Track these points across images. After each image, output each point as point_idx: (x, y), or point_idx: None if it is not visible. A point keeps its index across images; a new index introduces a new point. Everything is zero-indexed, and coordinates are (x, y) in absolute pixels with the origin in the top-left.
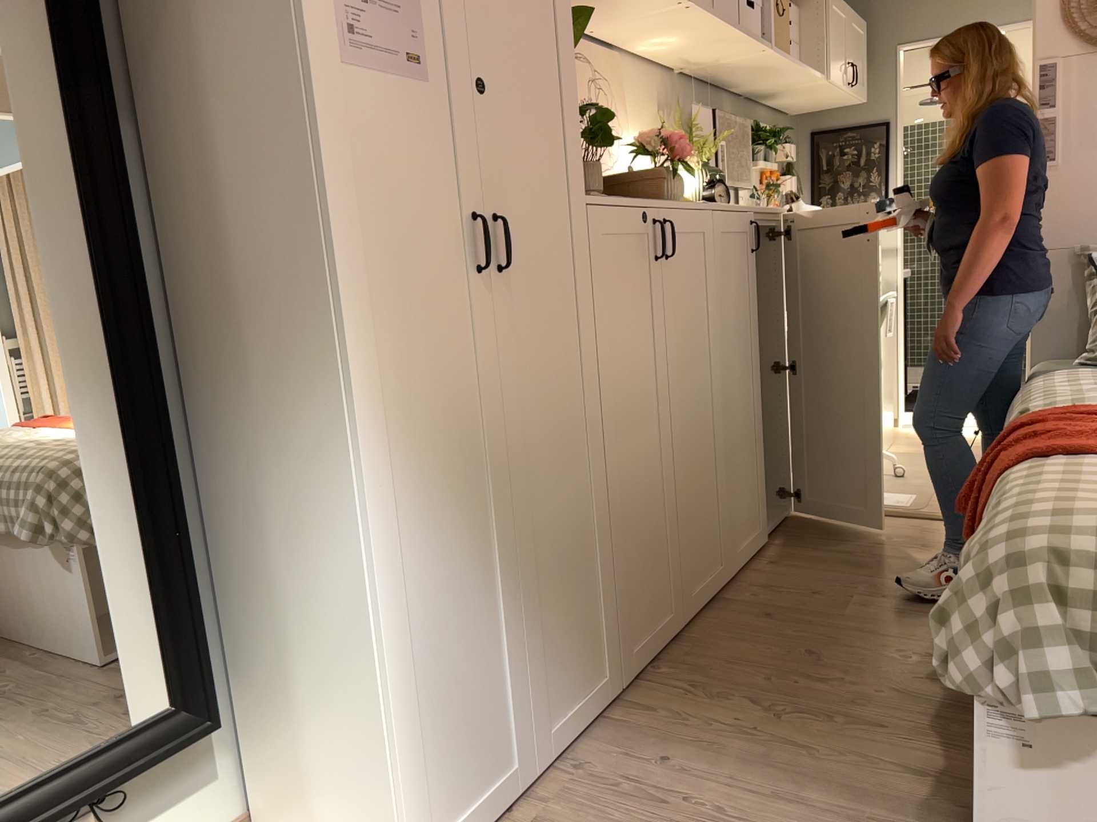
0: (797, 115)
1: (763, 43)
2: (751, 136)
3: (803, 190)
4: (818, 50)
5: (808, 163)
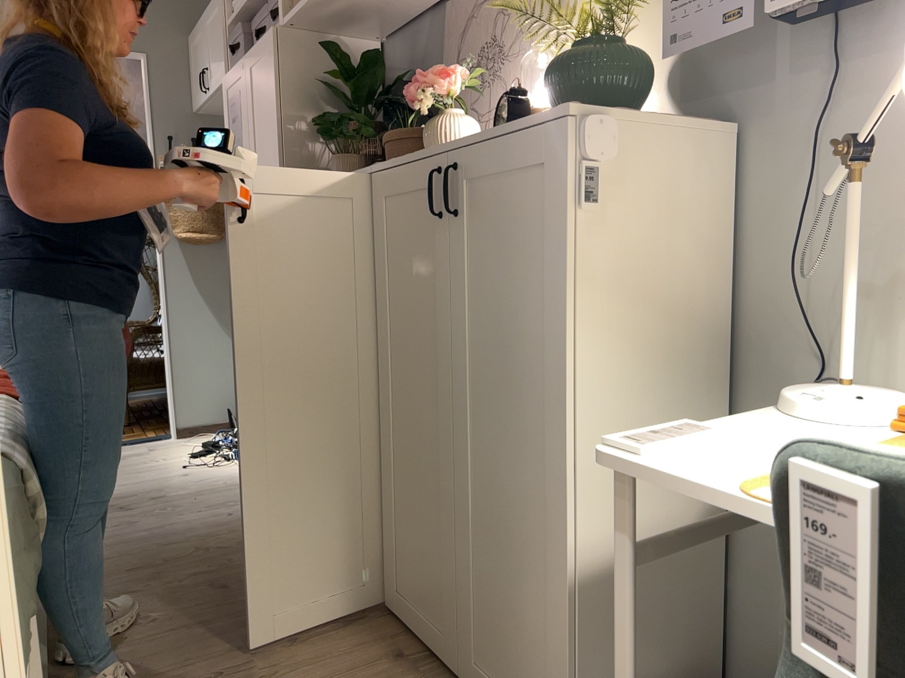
0: None
1: None
2: None
3: None
4: None
5: None
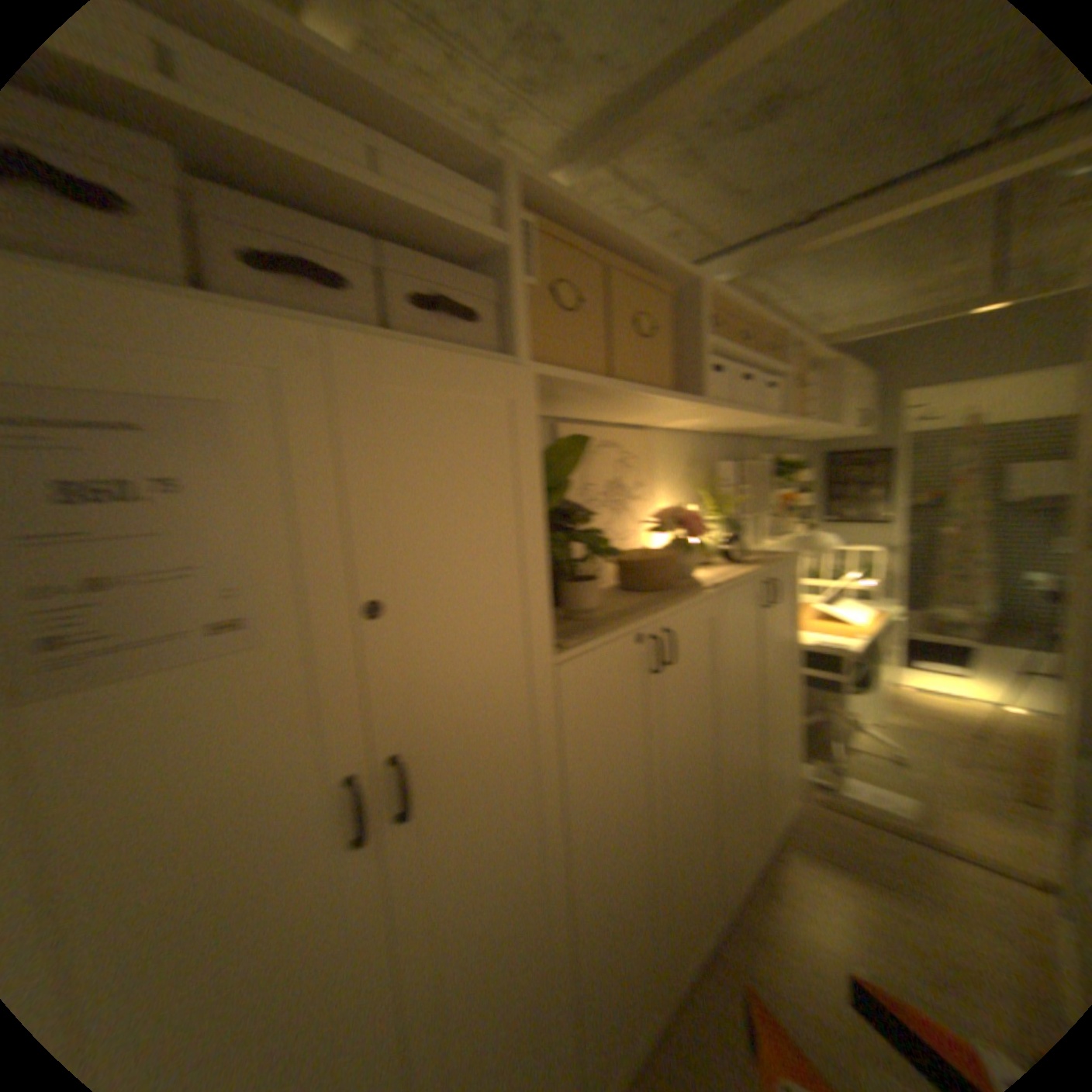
0: (816, 441)
1: (784, 417)
2: (775, 468)
3: (818, 496)
4: (835, 404)
5: (823, 476)
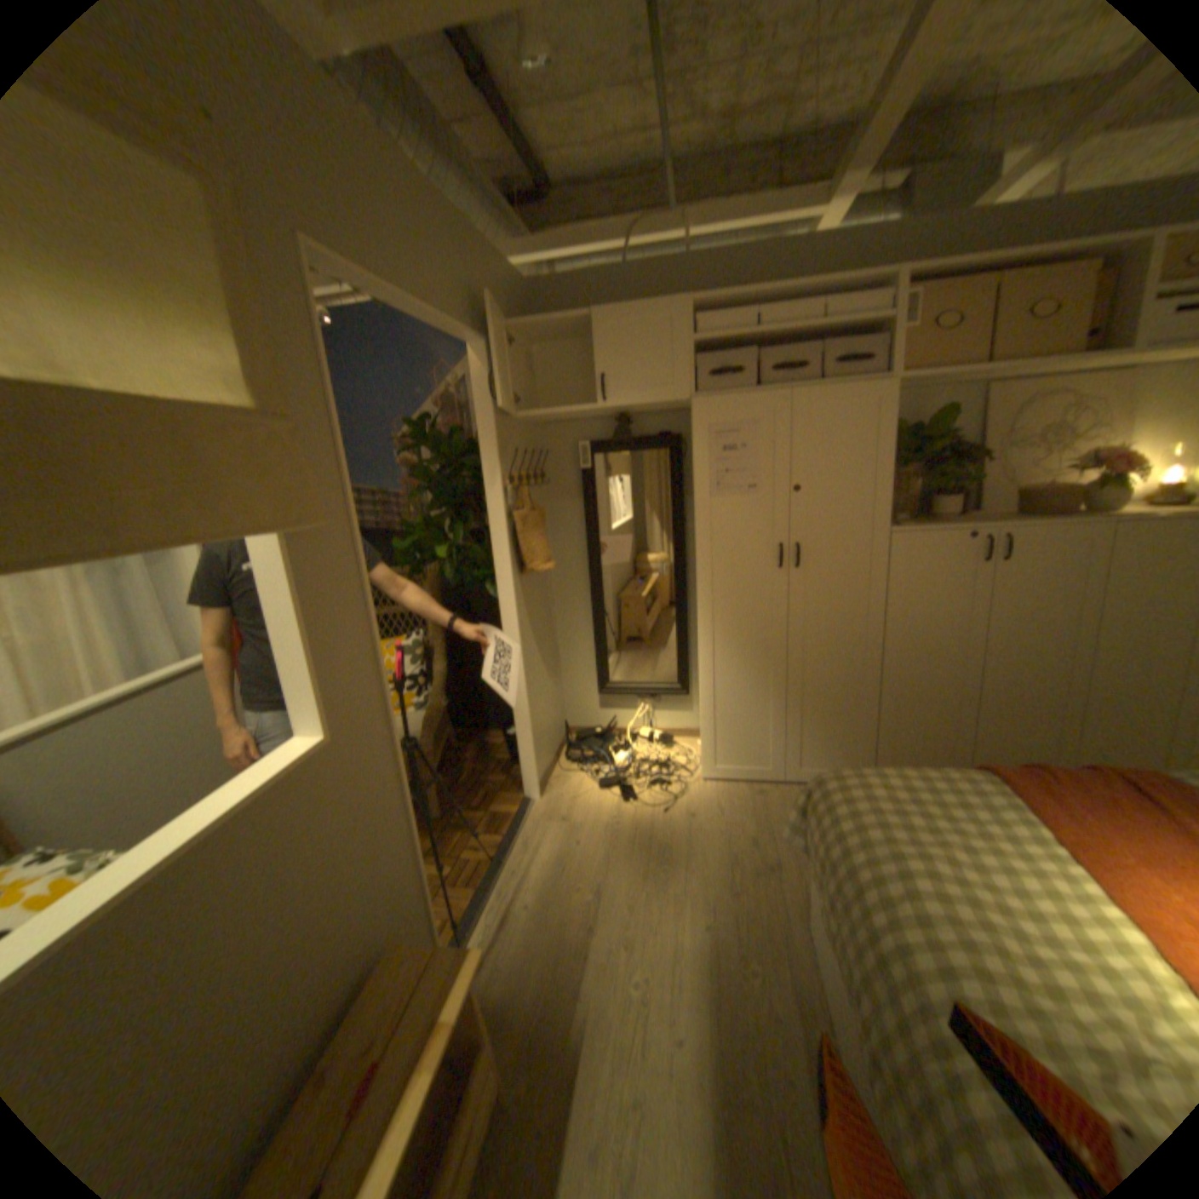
0: None
1: None
2: None
3: None
4: None
5: None
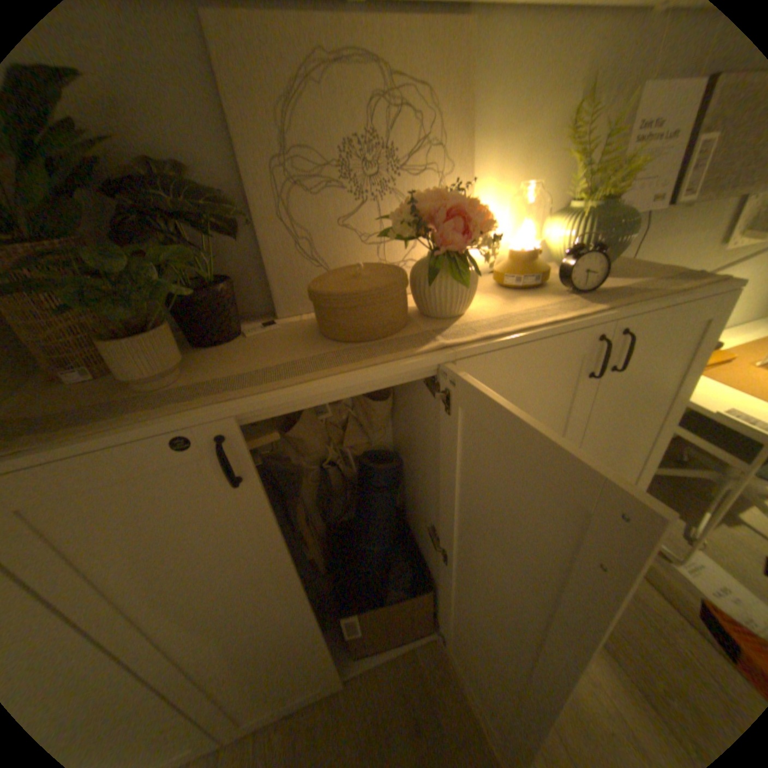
0: None
1: None
2: None
3: None
4: None
5: None
